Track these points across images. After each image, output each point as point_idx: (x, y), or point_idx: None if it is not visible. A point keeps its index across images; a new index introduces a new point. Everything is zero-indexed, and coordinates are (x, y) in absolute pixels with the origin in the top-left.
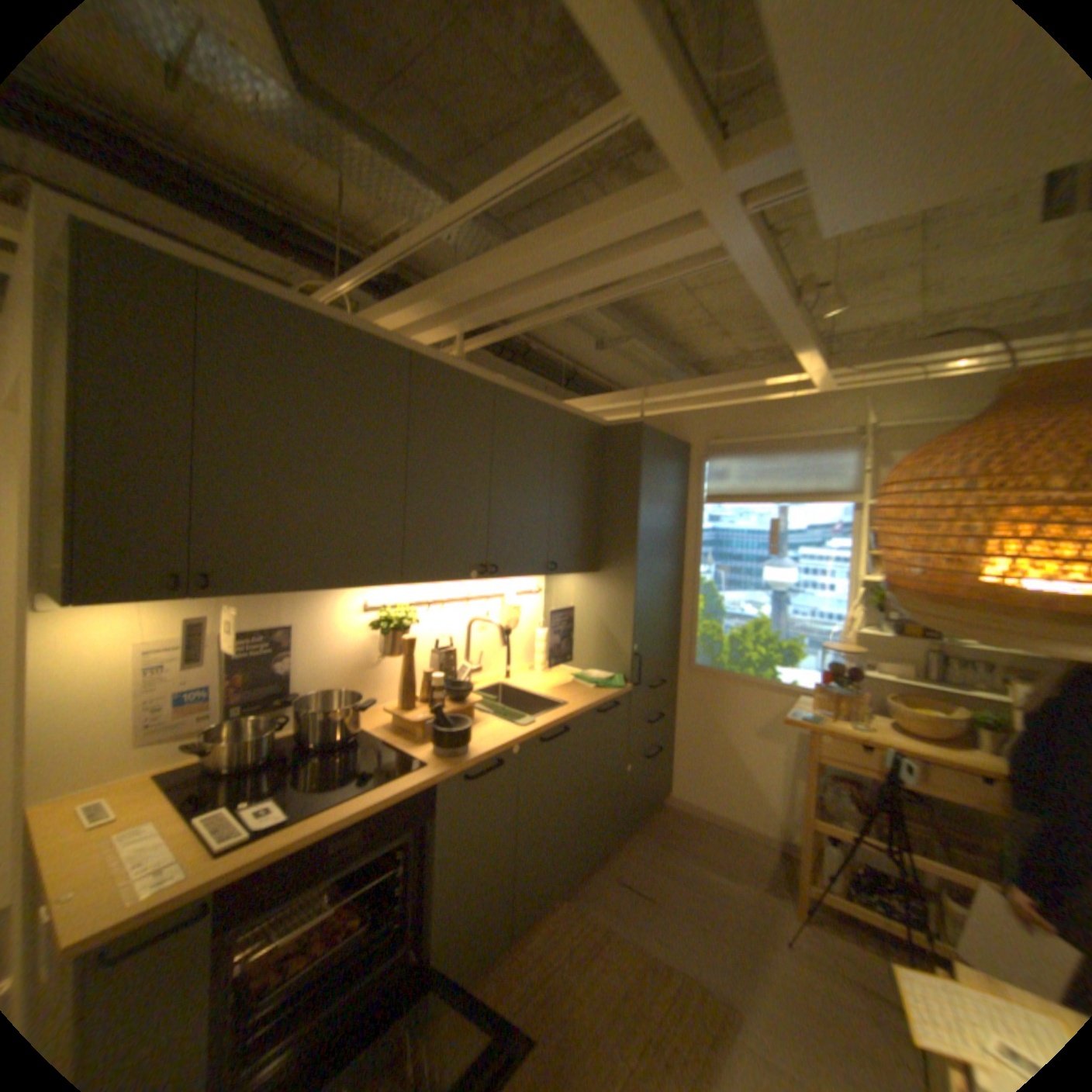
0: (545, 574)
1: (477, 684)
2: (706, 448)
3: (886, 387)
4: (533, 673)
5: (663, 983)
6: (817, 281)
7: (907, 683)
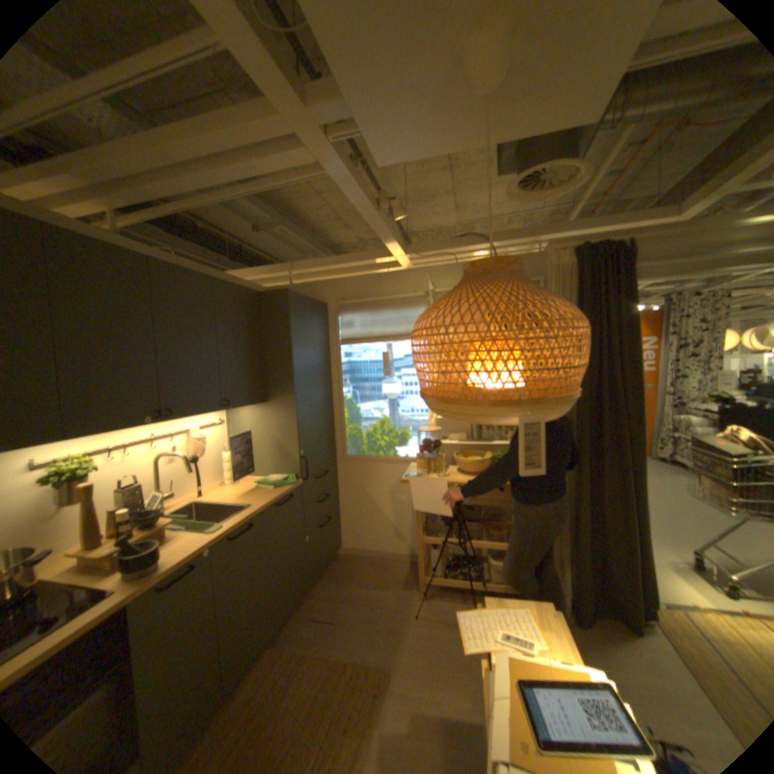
0: (221, 410)
1: (171, 508)
2: (337, 308)
3: (436, 268)
4: (222, 488)
5: (339, 677)
6: (388, 197)
7: (463, 444)
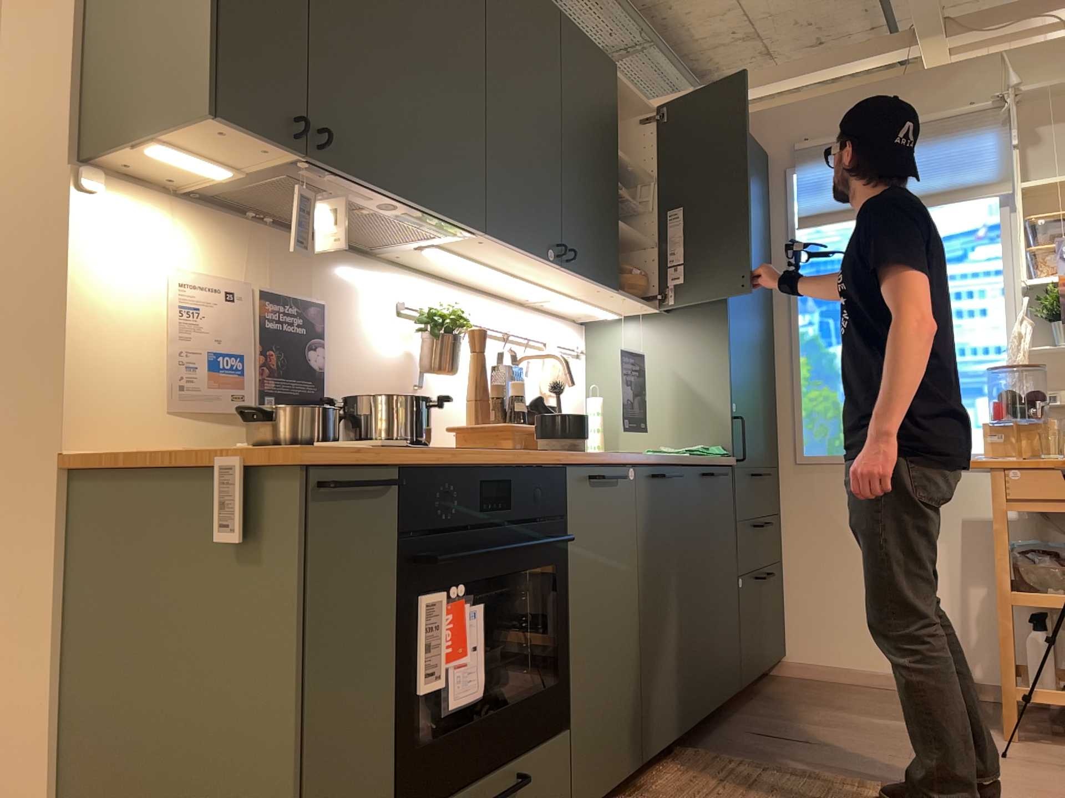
0: (613, 296)
1: None
2: (790, 158)
3: (1017, 52)
4: None
5: (857, 790)
6: None
7: None
